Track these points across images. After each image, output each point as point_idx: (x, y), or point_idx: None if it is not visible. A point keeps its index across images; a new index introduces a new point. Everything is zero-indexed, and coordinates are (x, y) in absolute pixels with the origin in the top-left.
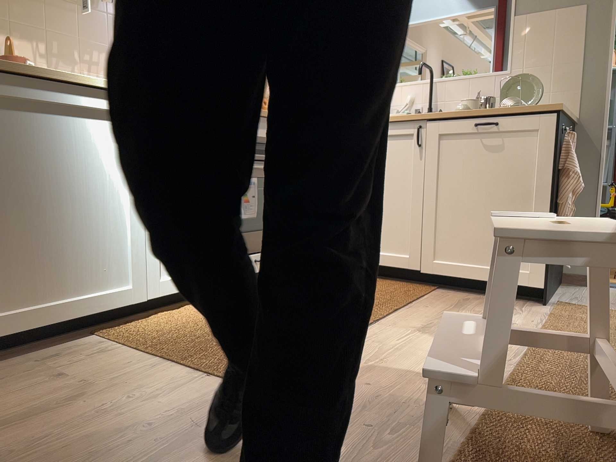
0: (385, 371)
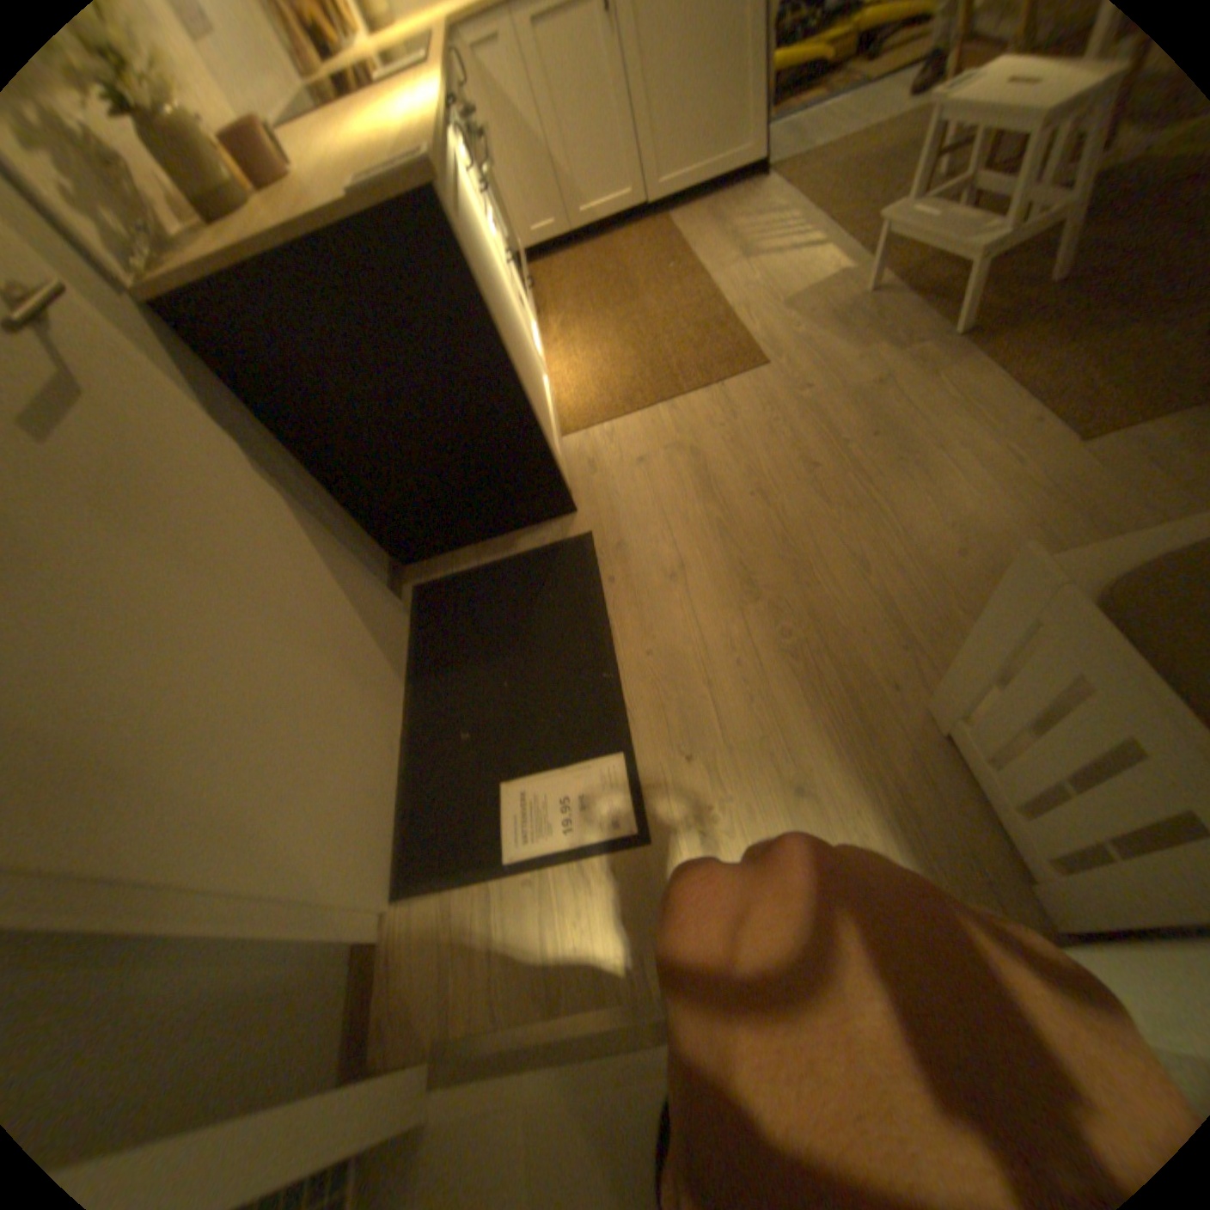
0: (800, 294)
